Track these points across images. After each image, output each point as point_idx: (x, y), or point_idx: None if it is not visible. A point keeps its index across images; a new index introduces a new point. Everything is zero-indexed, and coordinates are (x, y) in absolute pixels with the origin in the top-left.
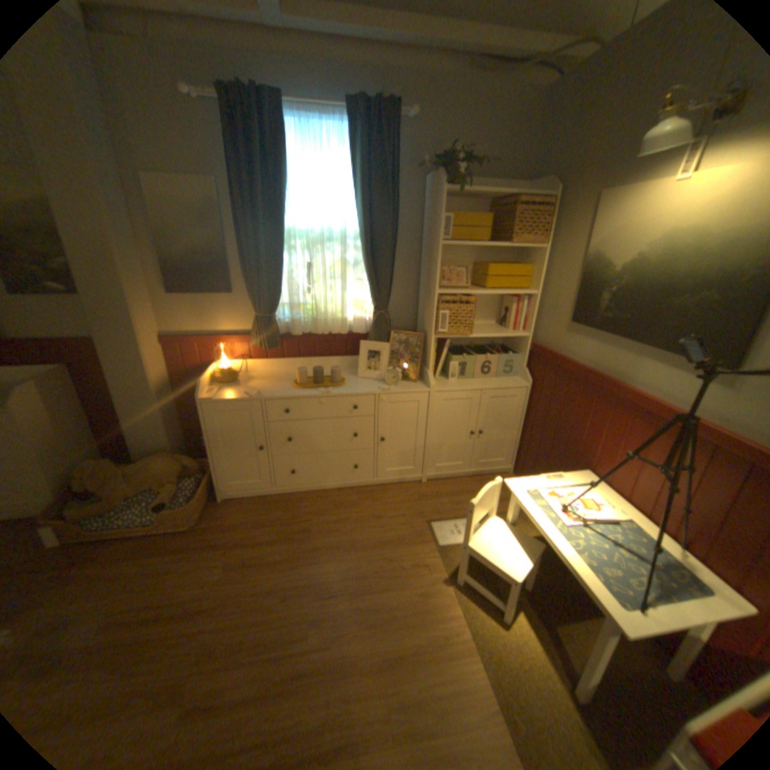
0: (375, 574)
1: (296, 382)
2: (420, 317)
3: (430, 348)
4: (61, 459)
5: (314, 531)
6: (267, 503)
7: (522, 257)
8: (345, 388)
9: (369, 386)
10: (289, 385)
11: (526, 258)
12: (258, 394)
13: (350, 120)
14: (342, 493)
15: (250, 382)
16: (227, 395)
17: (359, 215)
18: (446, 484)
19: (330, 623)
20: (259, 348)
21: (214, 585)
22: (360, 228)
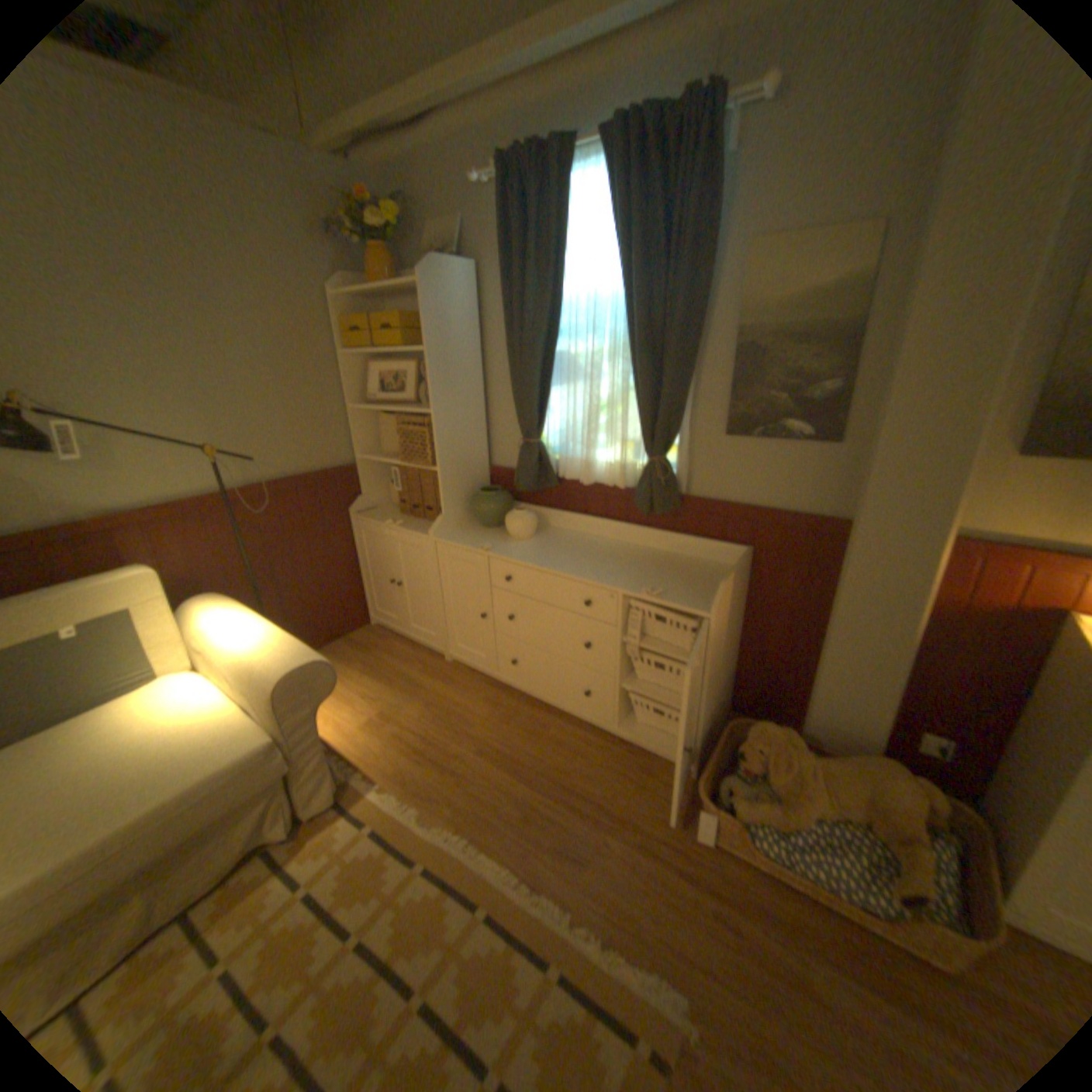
0: None
1: None
2: None
3: None
4: (716, 693)
5: None
6: None
7: None
8: None
9: None
10: None
11: None
12: None
13: None
14: None
15: None
16: None
17: None
18: None
19: None
20: None
21: None
22: None
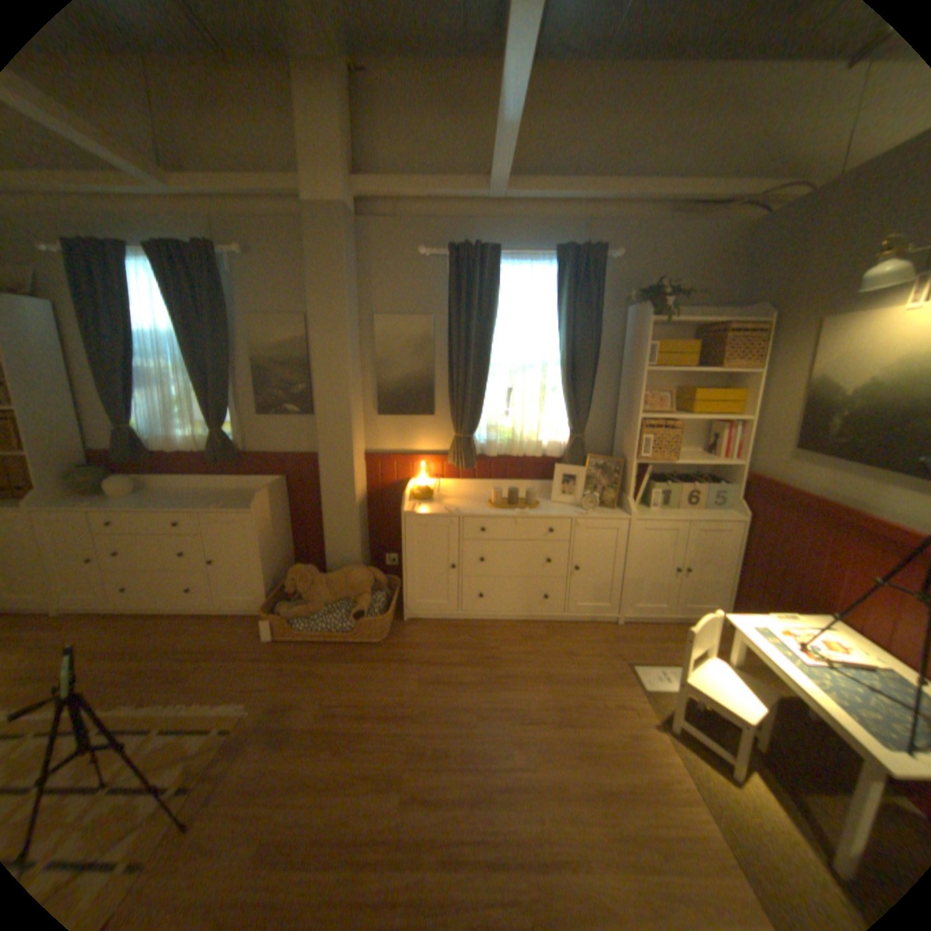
0: (575, 708)
1: (488, 502)
2: (618, 442)
3: (630, 473)
4: (272, 561)
5: (504, 658)
6: (451, 626)
7: (732, 382)
8: (540, 510)
9: (563, 510)
10: (482, 504)
11: (737, 382)
12: (456, 510)
13: (557, 264)
14: (529, 625)
15: (444, 499)
16: (427, 510)
17: (560, 344)
18: (647, 628)
19: (533, 747)
20: (455, 467)
21: (412, 695)
22: (561, 356)
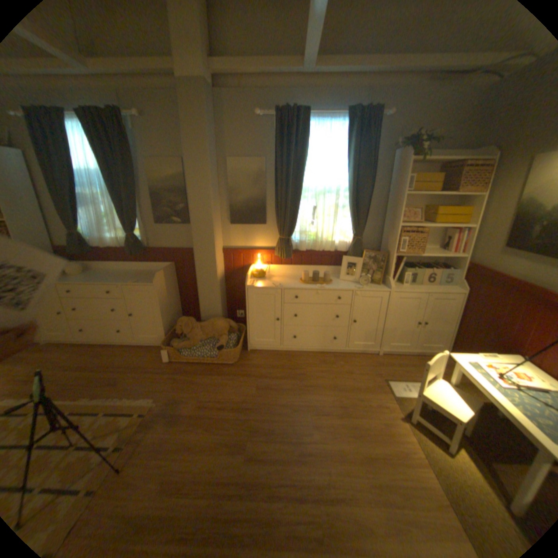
0: (352, 406)
1: (300, 279)
2: (384, 242)
3: (392, 262)
4: (168, 315)
5: (309, 375)
6: (277, 354)
7: (463, 201)
8: (332, 285)
9: (348, 285)
10: (296, 281)
11: (467, 202)
12: (280, 285)
13: (349, 120)
14: (324, 355)
15: (272, 278)
16: (262, 284)
17: (348, 176)
18: (397, 358)
19: (325, 429)
20: (279, 257)
21: (253, 396)
22: (349, 184)
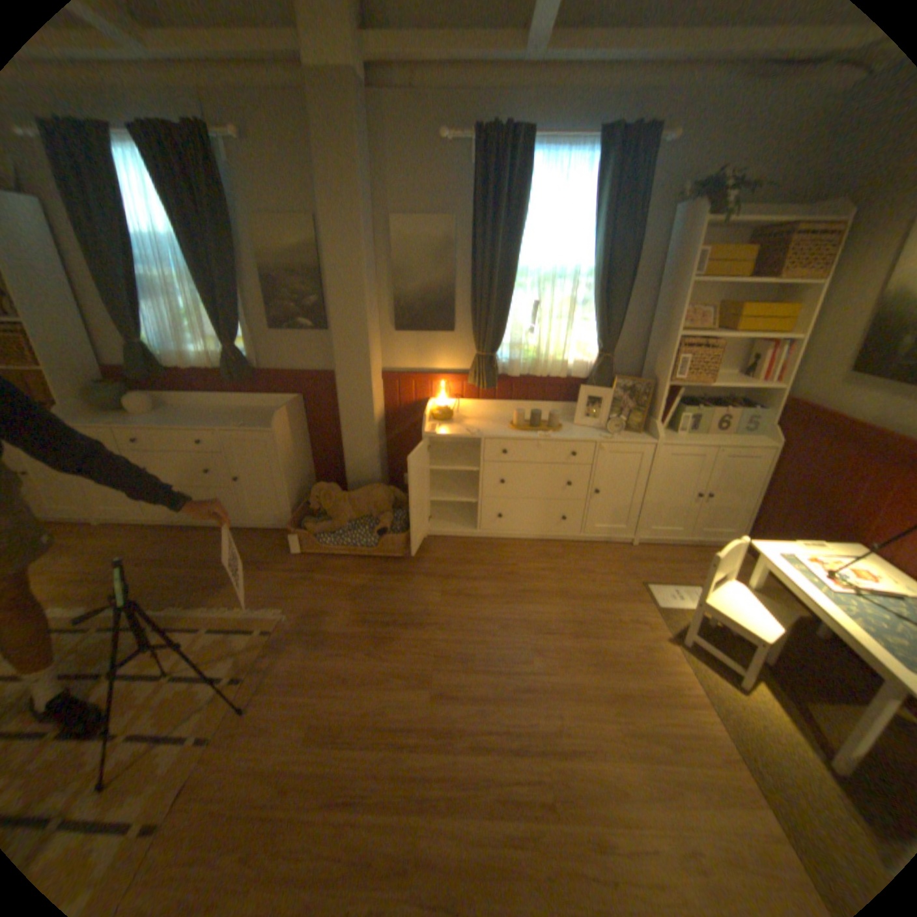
0: (591, 621)
1: (510, 424)
2: (649, 362)
3: (661, 396)
4: (295, 480)
5: (522, 574)
6: (470, 543)
7: (785, 295)
8: (563, 433)
9: (587, 433)
10: (504, 427)
11: (791, 296)
12: (478, 432)
13: (600, 150)
14: (545, 544)
15: (464, 421)
16: (448, 431)
17: (595, 250)
18: (661, 550)
19: (551, 655)
20: (476, 388)
21: (436, 606)
22: (596, 264)
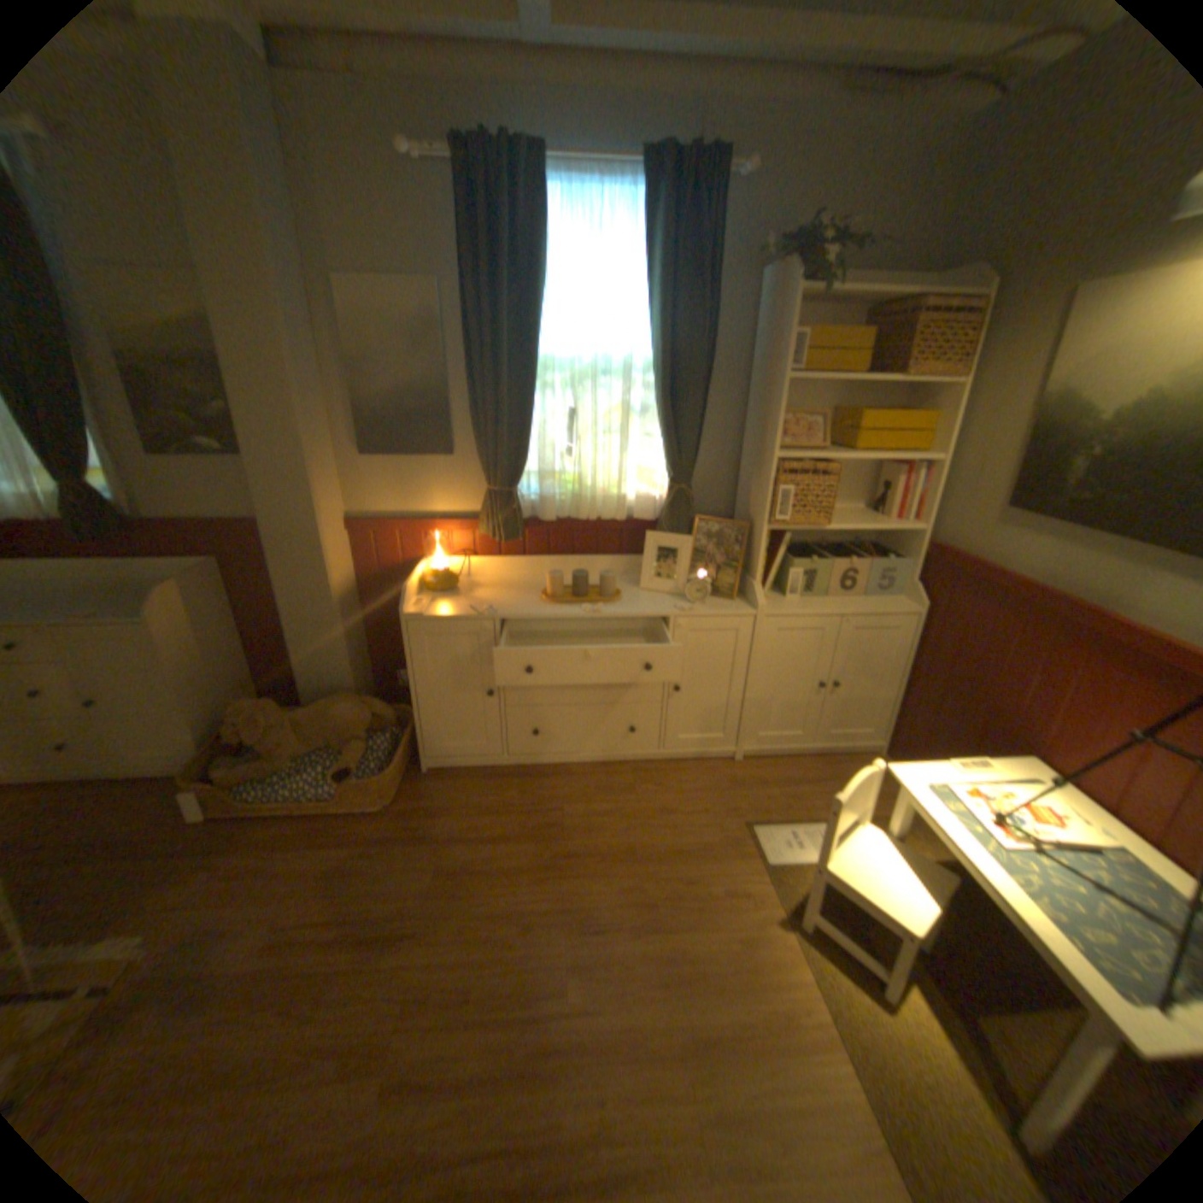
0: (667, 902)
1: (545, 593)
2: (743, 496)
3: (759, 546)
4: (206, 696)
5: (568, 827)
6: (494, 778)
7: (917, 399)
8: (622, 605)
9: (658, 604)
10: (535, 598)
11: (925, 401)
12: (490, 610)
13: (648, 185)
14: (609, 770)
15: (476, 591)
16: (444, 611)
17: (654, 334)
18: (775, 766)
19: (599, 974)
20: (491, 540)
21: (422, 900)
22: (654, 354)
